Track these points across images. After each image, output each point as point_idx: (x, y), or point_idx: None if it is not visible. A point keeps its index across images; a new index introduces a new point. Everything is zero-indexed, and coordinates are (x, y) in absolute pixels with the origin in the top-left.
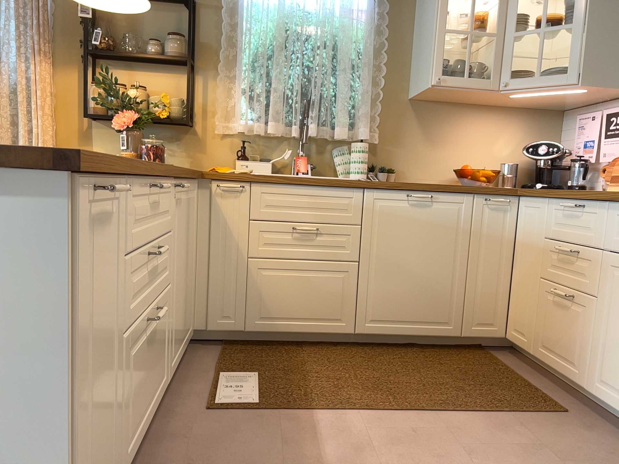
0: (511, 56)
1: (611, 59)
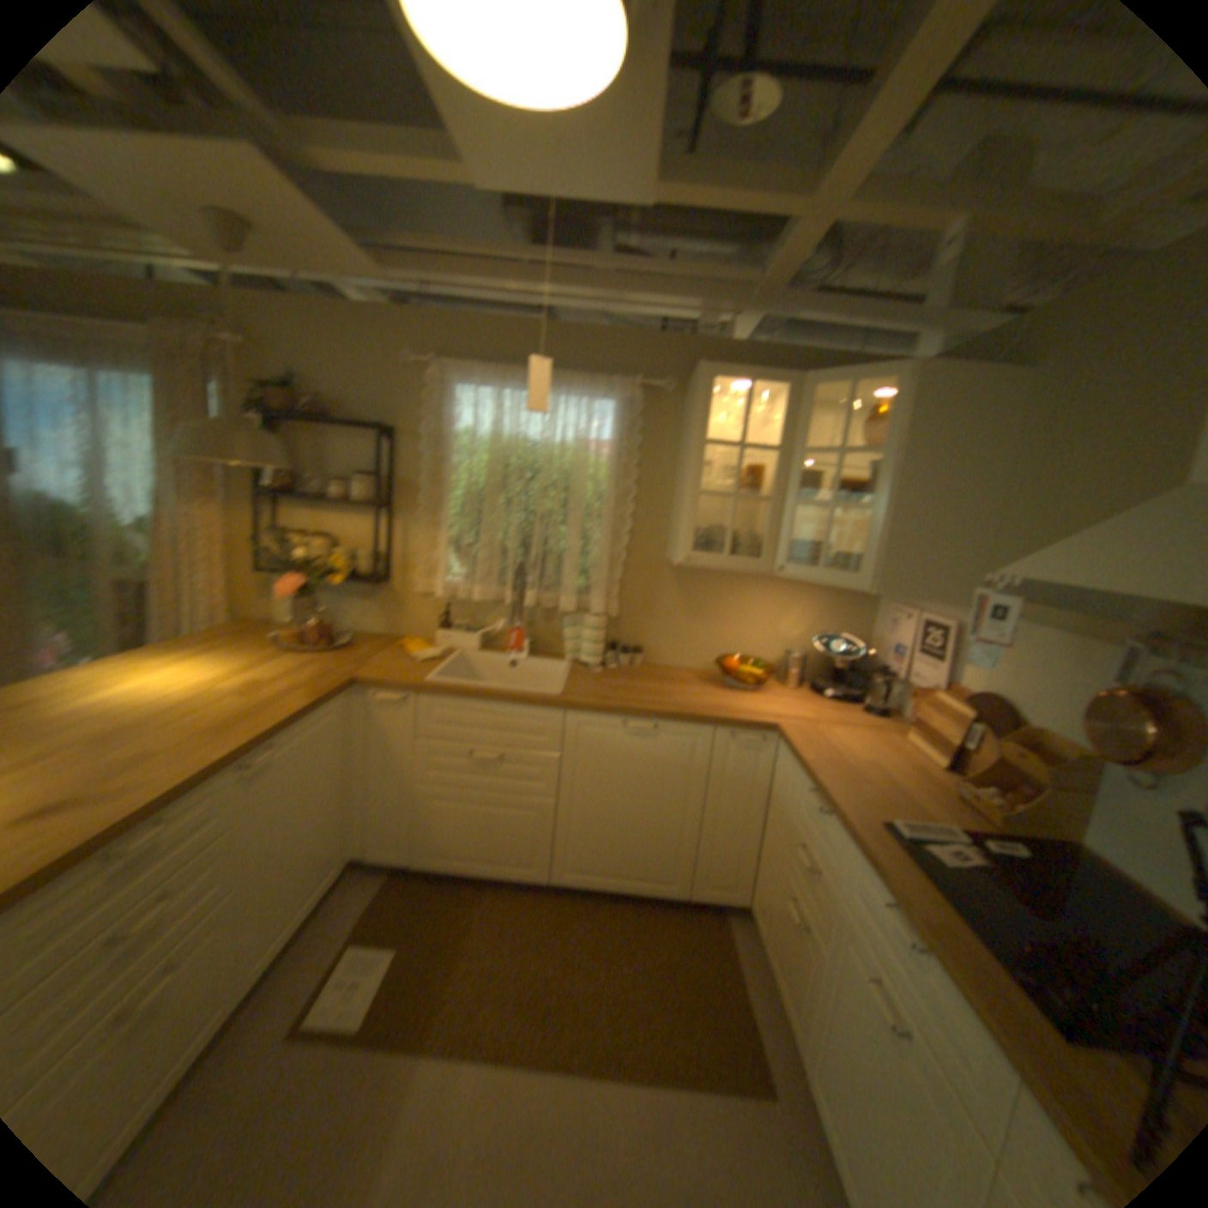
0: (788, 533)
1: (924, 562)
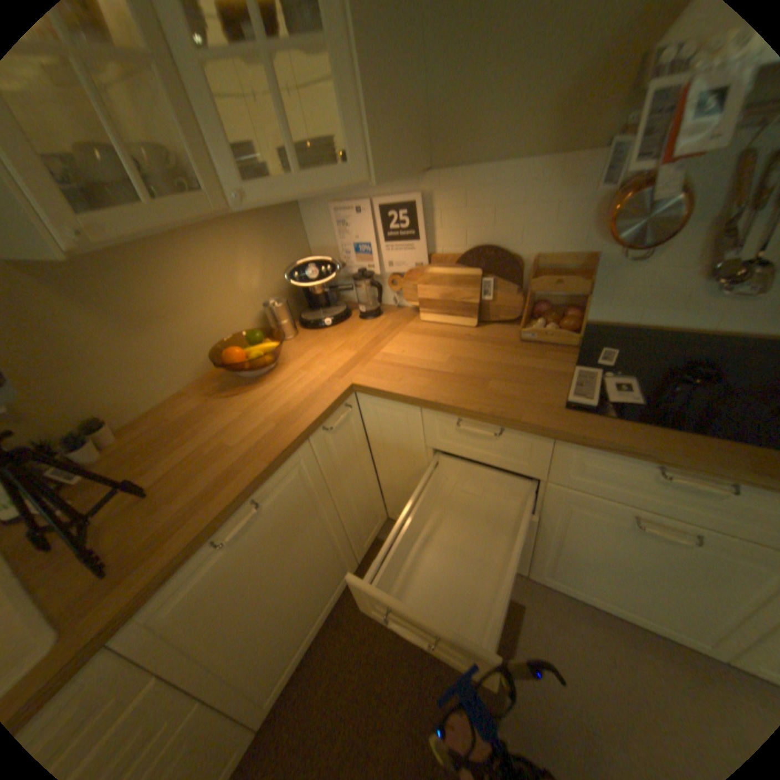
0: (216, 119)
1: (394, 118)
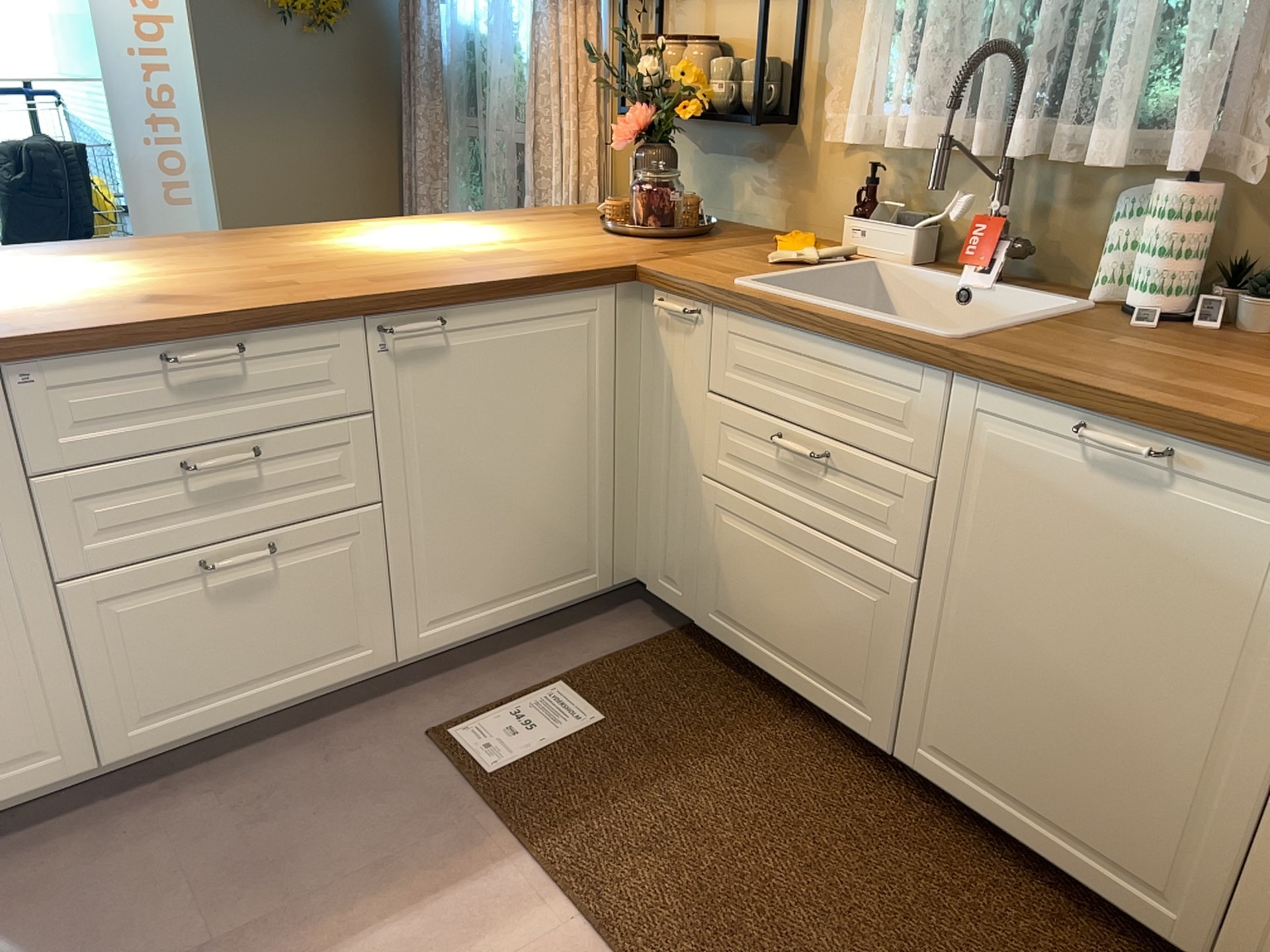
0: None
1: None
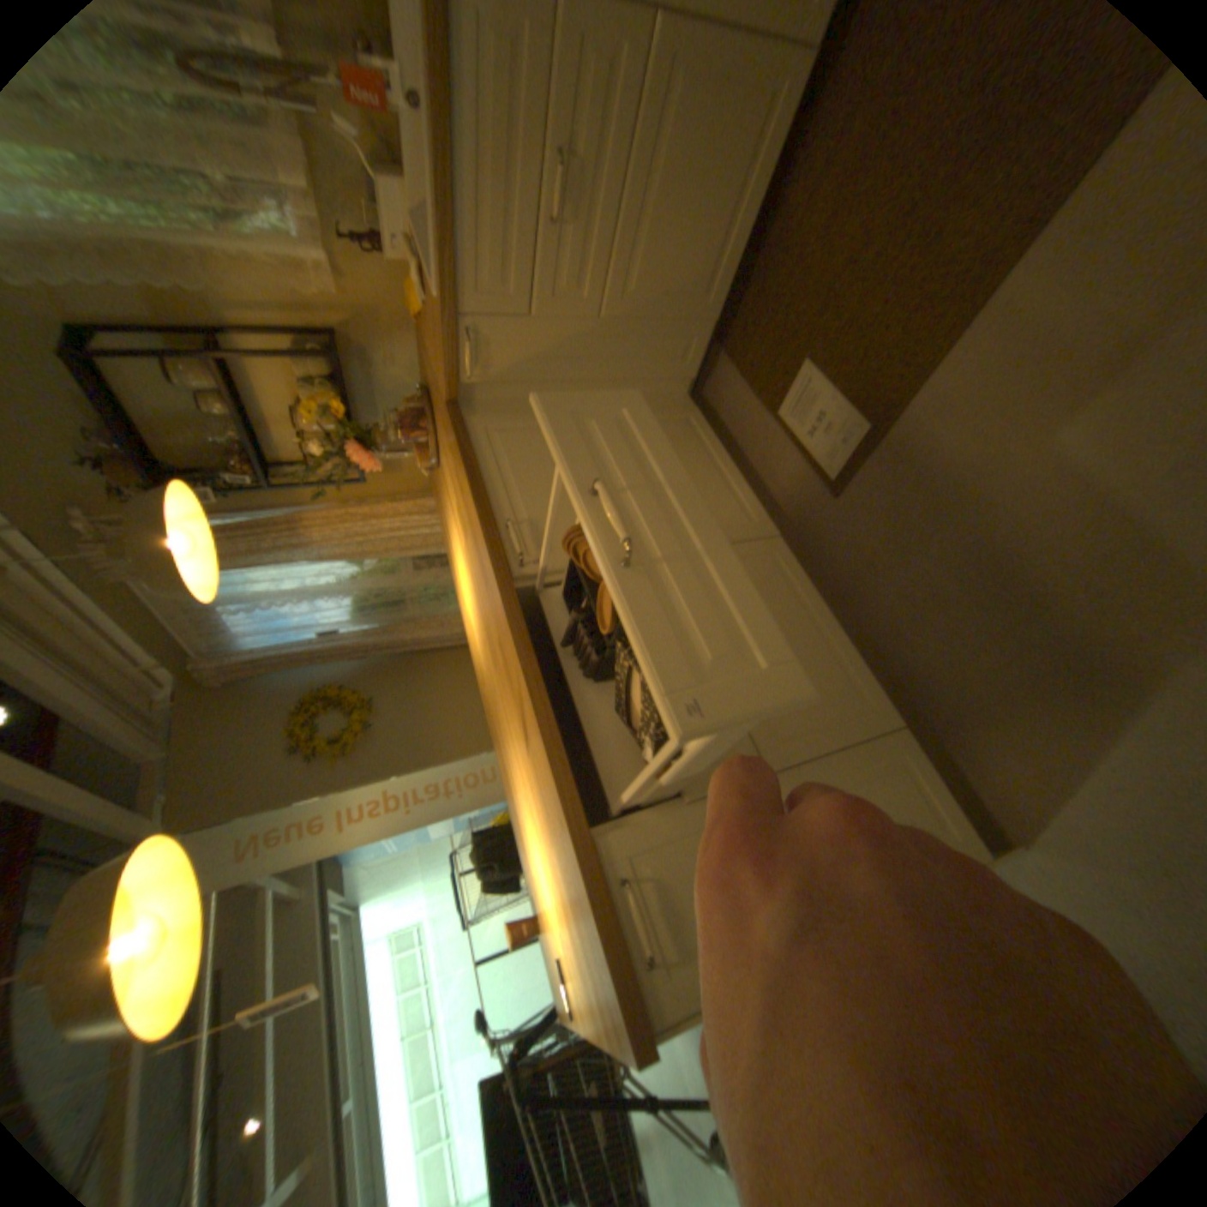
0: None
1: None
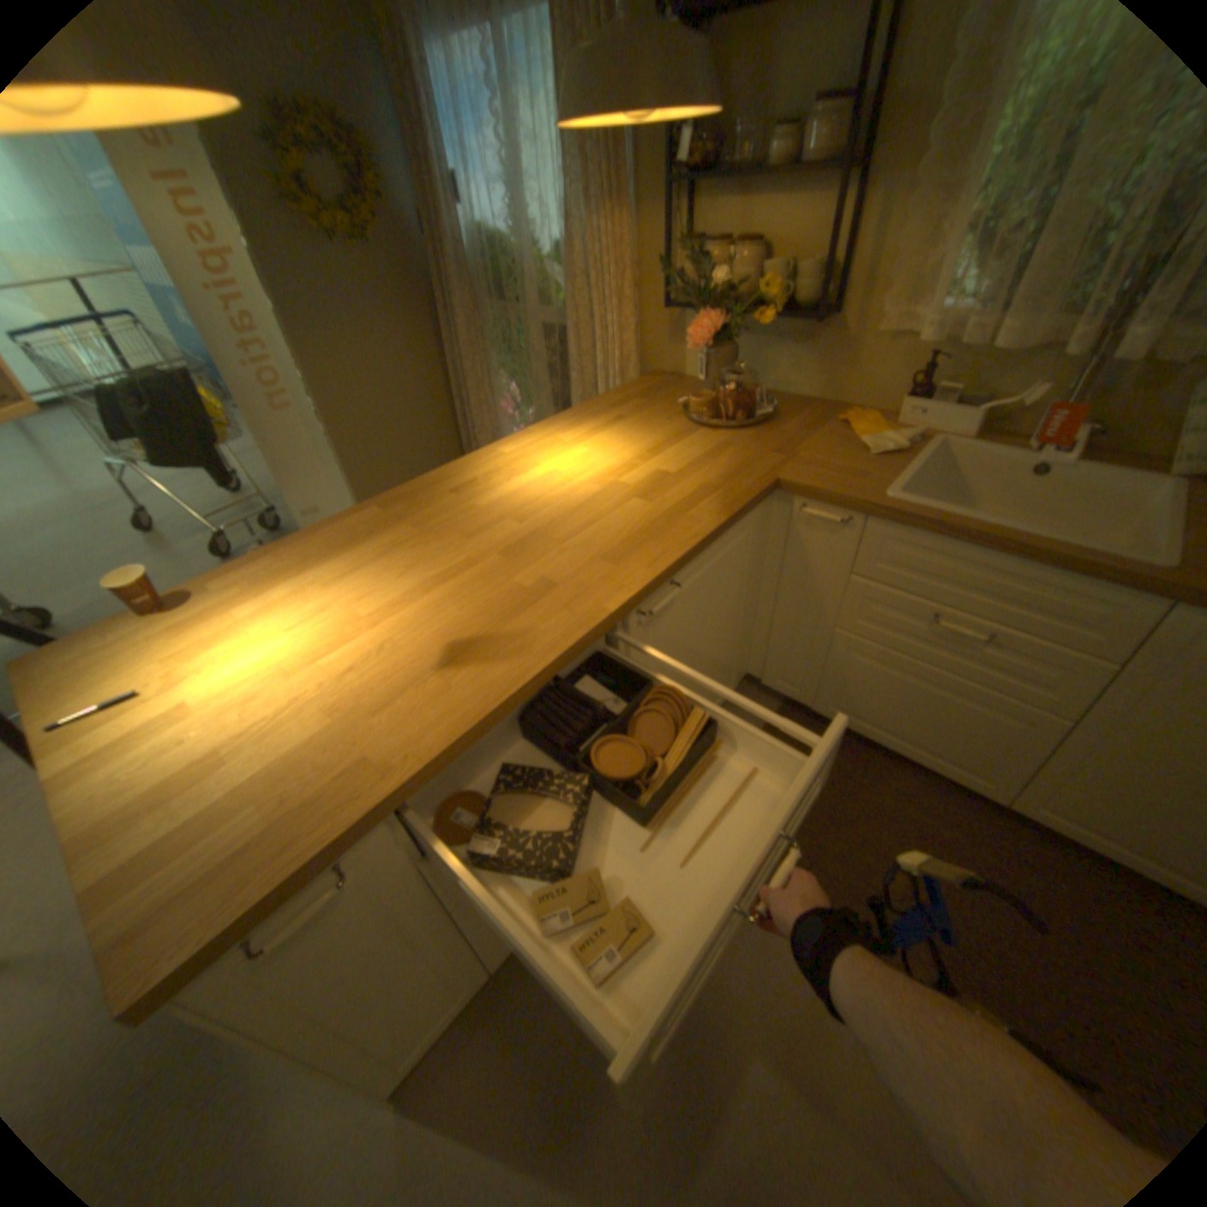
0: None
1: None
